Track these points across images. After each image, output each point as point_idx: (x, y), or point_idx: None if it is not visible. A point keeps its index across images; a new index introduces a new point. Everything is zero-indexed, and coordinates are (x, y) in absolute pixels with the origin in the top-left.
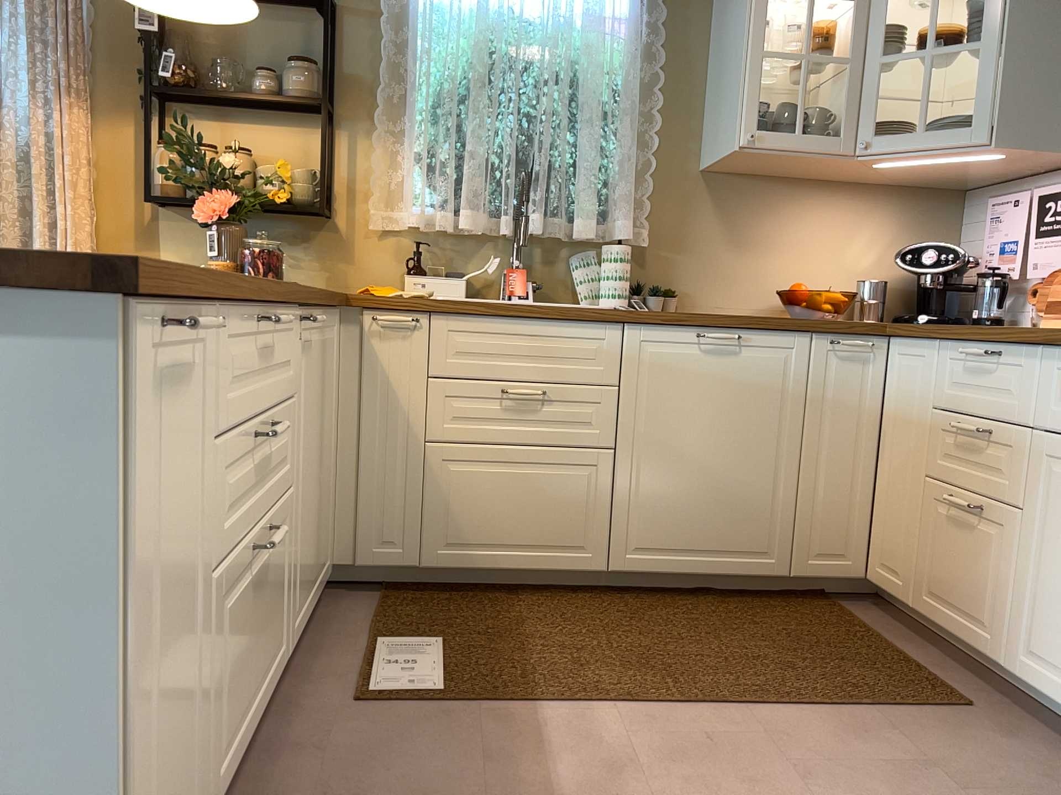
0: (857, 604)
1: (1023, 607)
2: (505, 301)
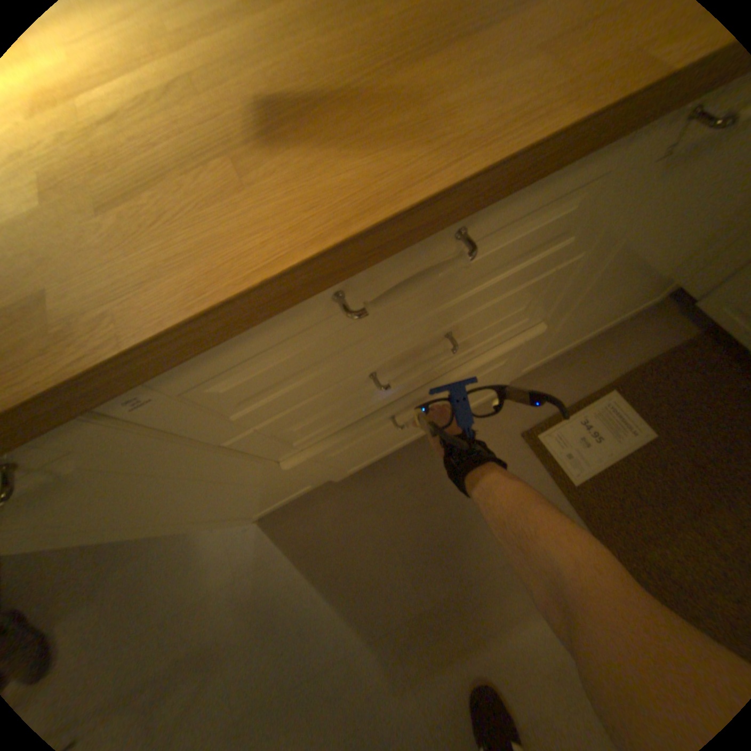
0: None
1: None
2: None
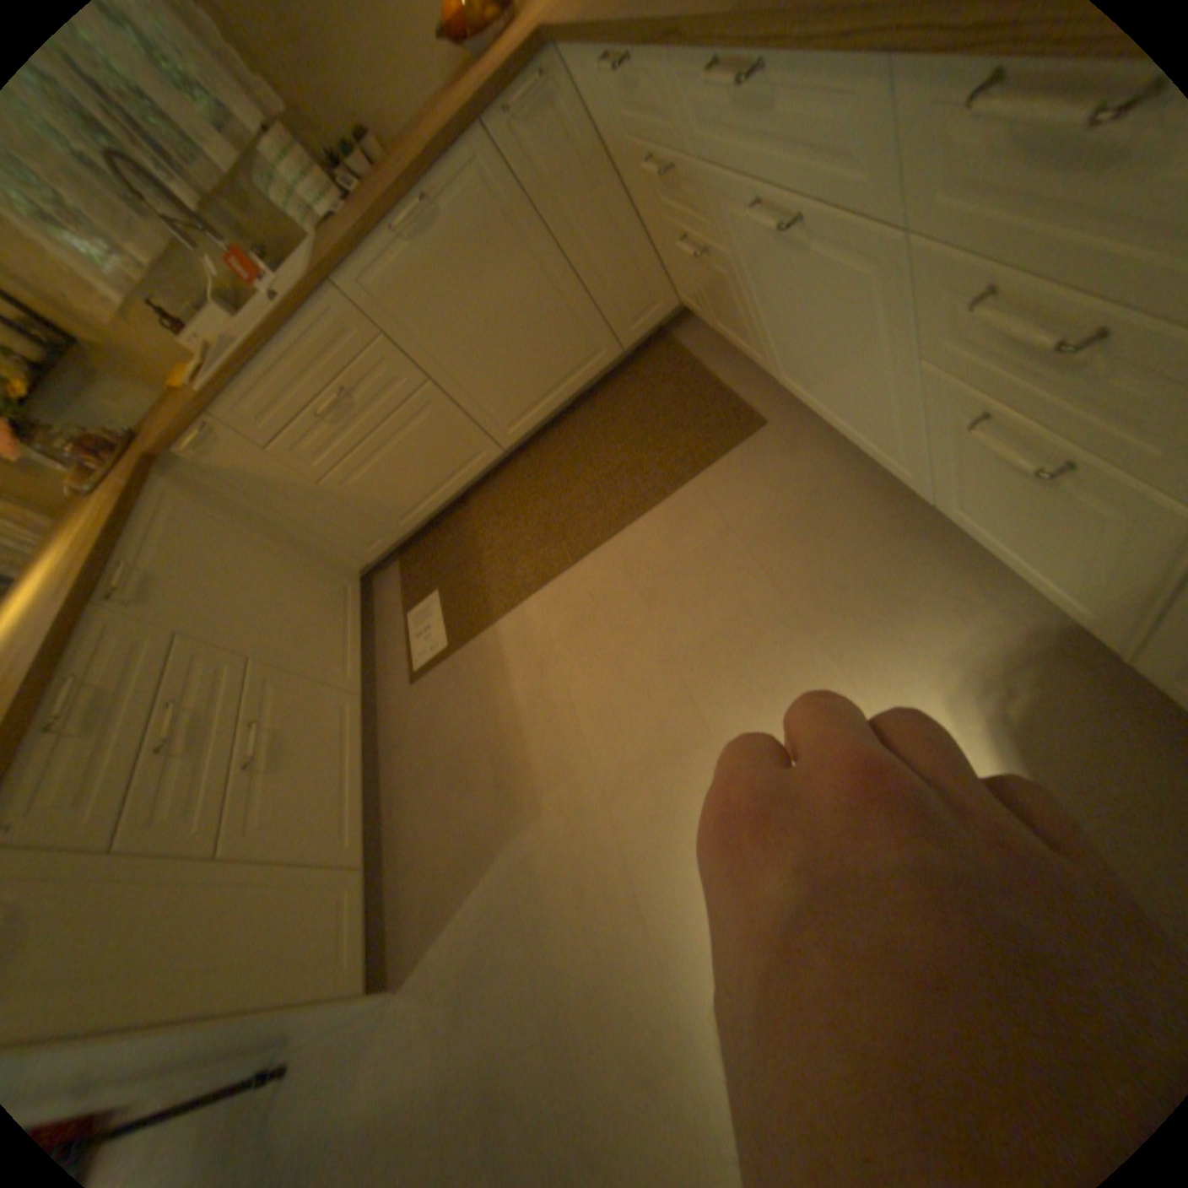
0: (688, 325)
1: (767, 335)
2: (259, 292)
